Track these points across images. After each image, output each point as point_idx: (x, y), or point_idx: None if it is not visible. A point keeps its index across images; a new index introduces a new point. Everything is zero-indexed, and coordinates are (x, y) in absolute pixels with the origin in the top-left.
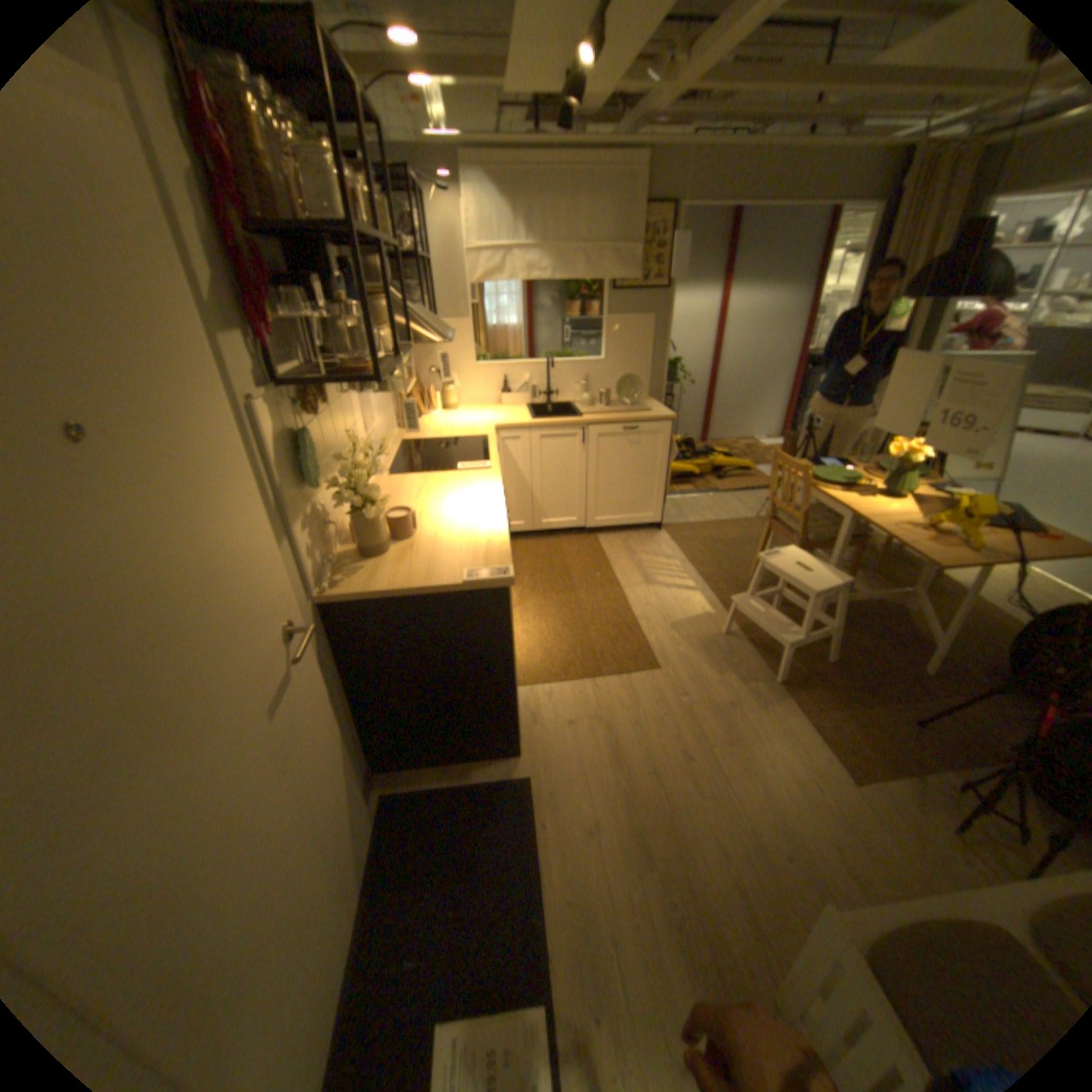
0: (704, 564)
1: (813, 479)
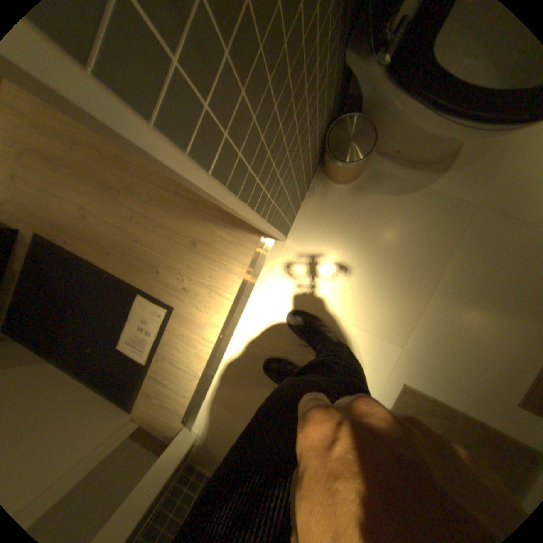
0: None
1: None
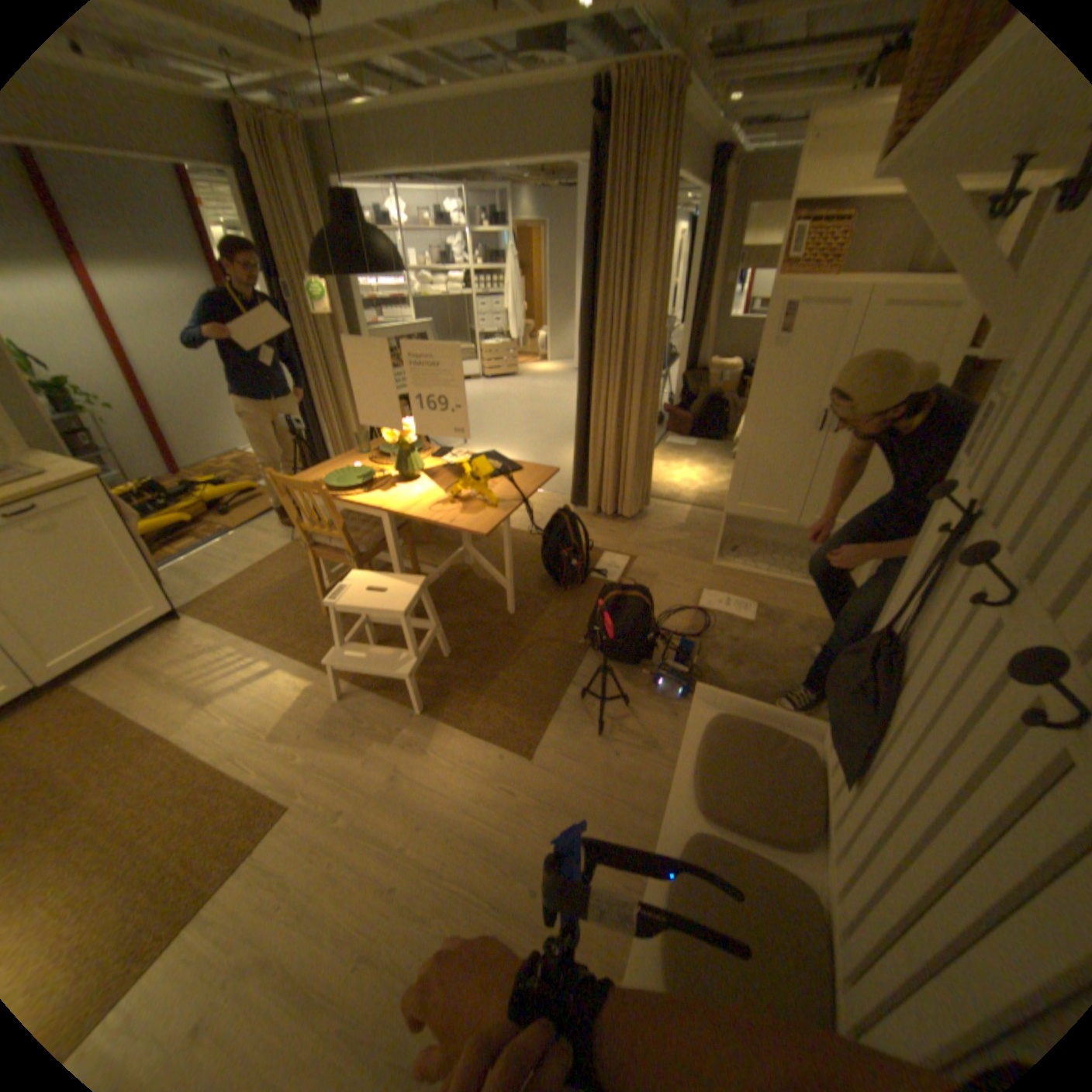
0: (263, 630)
1: (330, 491)
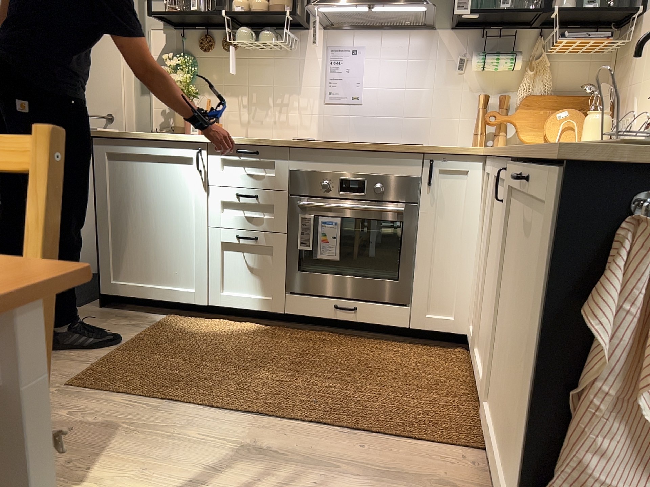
0: None
1: None
